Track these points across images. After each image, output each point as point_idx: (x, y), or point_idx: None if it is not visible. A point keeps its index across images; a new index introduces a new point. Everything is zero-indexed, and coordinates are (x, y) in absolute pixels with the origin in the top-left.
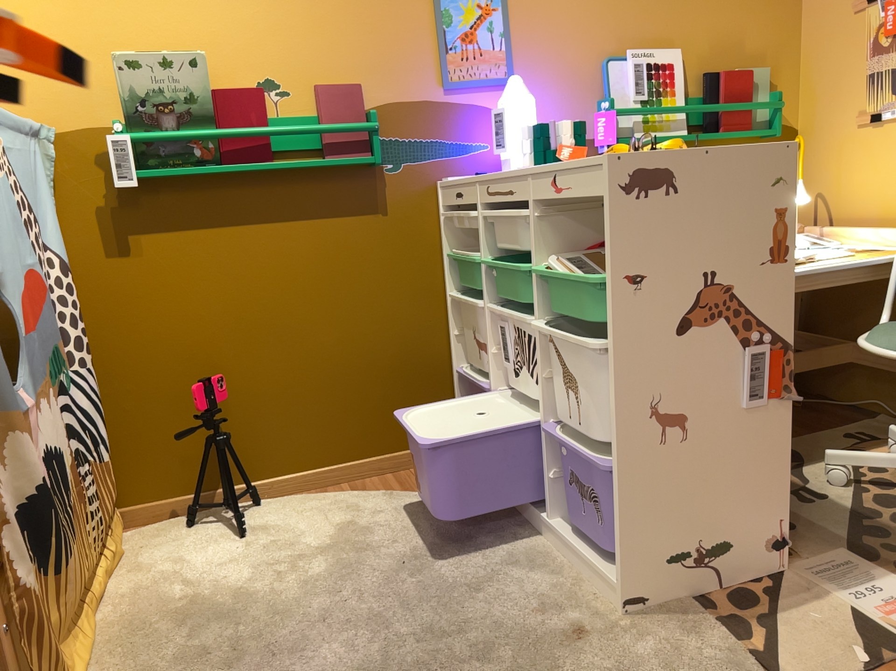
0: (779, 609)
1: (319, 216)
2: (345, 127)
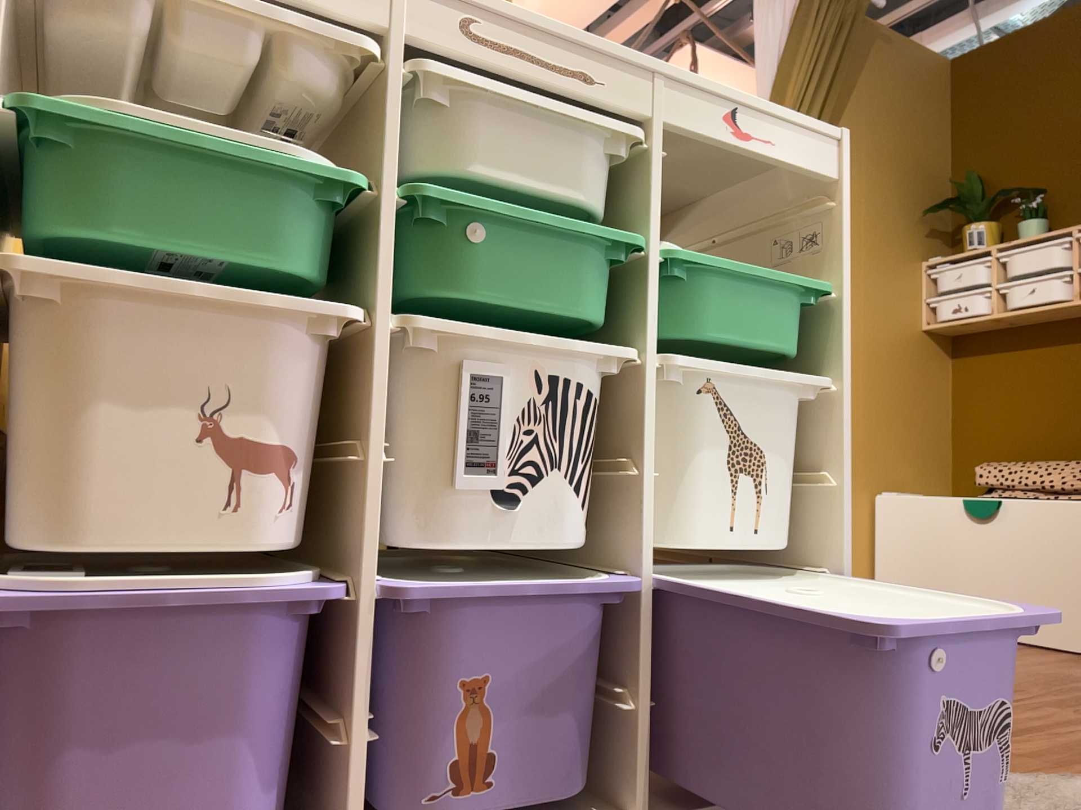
0: None
1: None
2: None
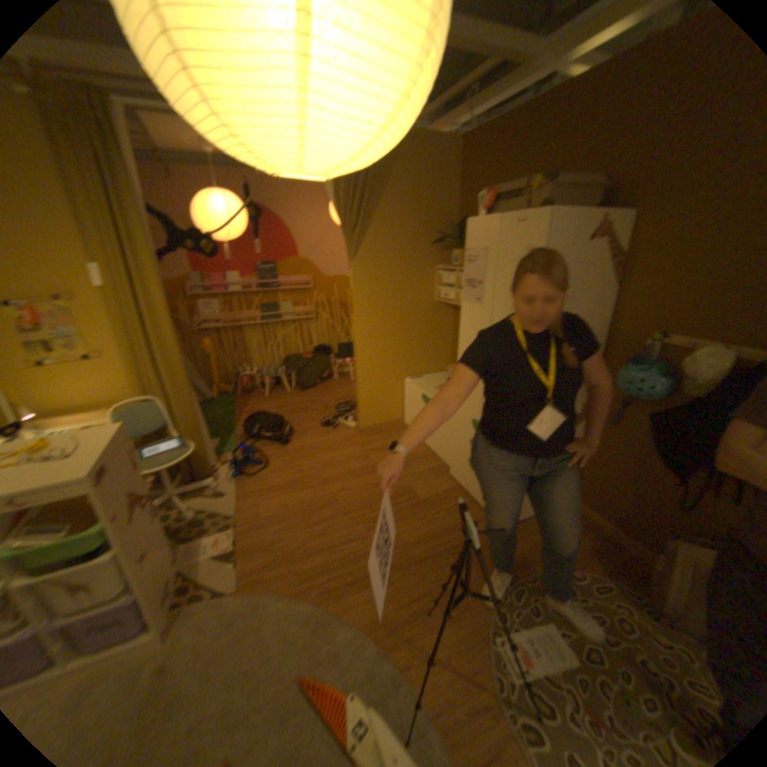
0: (190, 582)
1: None
2: None
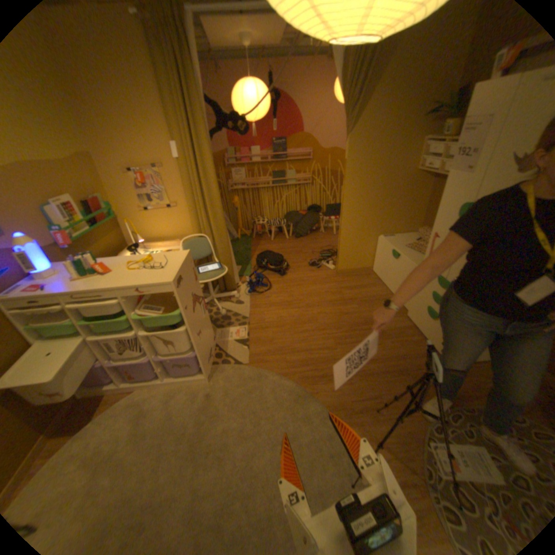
0: (223, 351)
1: None
2: None
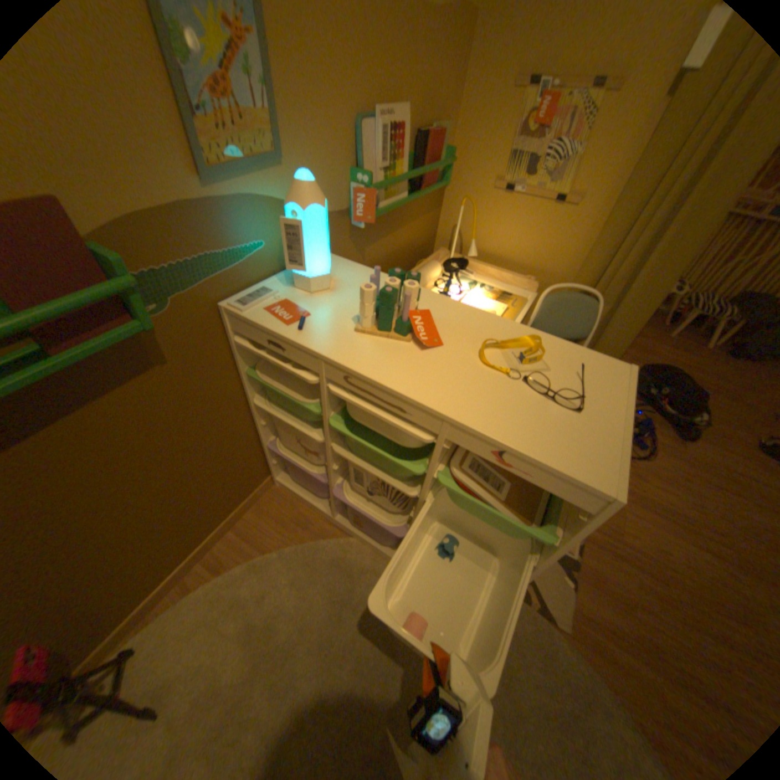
0: None
1: (71, 412)
2: (75, 303)
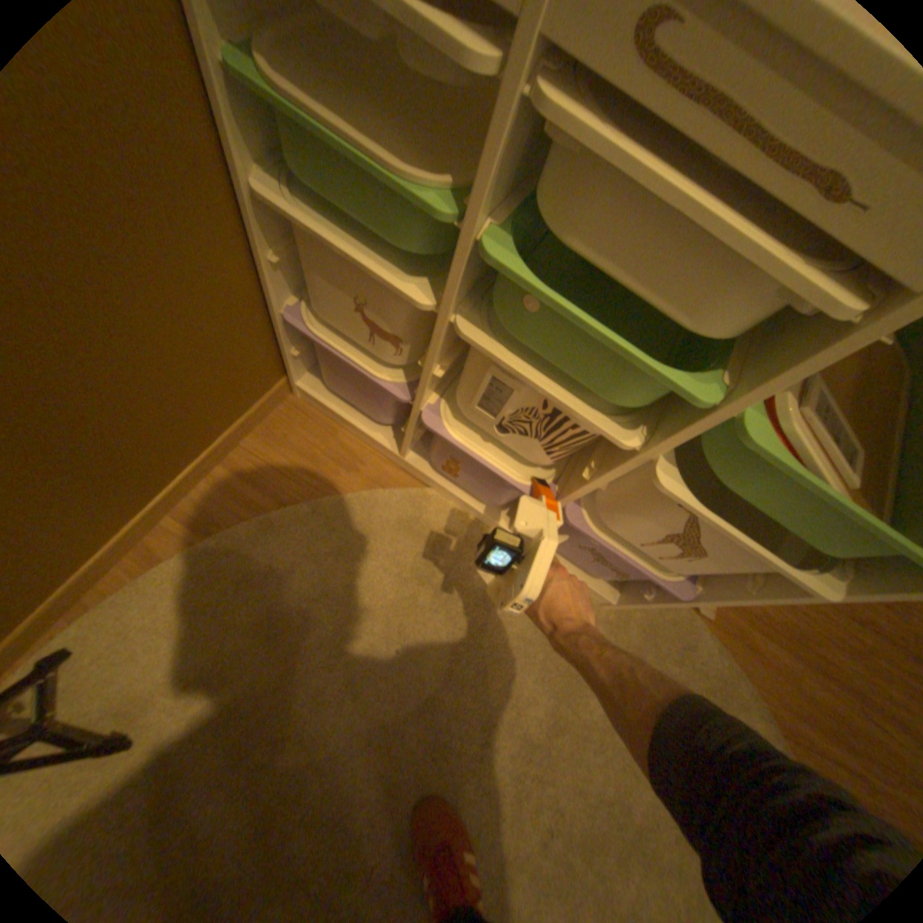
0: None
1: None
2: None
